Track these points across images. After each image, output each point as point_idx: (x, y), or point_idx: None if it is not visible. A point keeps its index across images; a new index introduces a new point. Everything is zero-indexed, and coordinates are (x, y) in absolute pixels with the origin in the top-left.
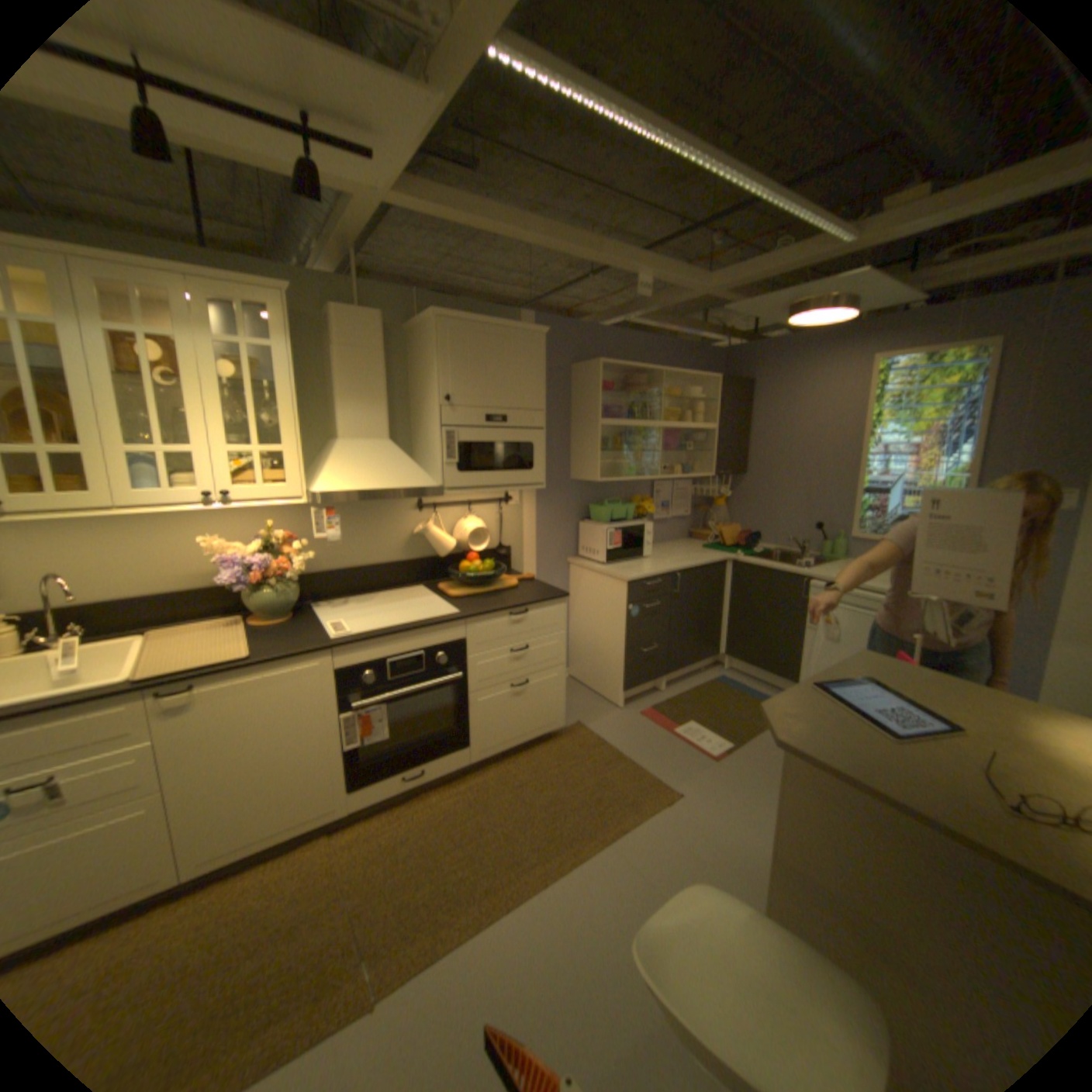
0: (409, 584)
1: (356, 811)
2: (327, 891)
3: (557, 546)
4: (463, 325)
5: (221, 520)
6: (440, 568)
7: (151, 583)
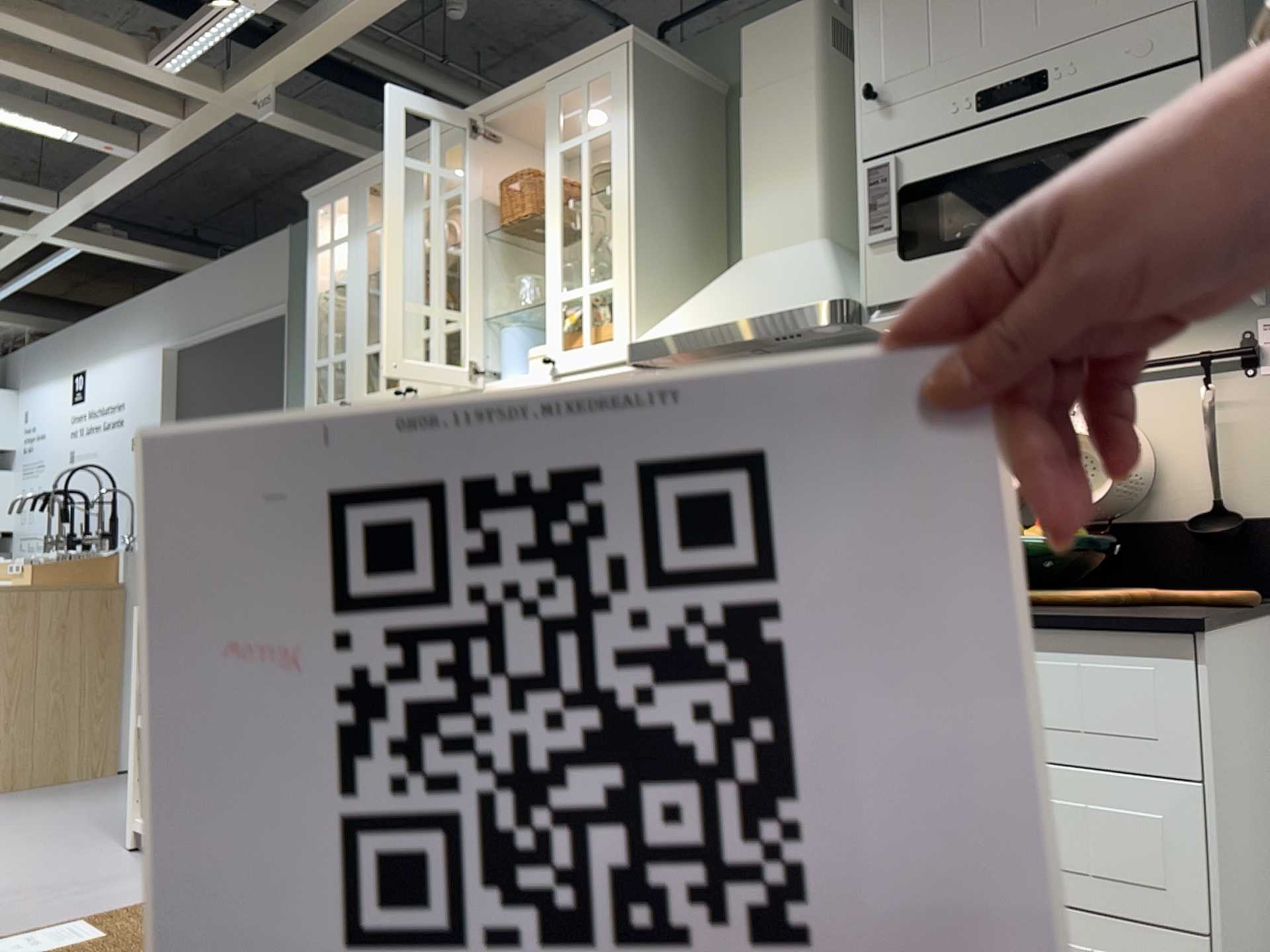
0: None
1: None
2: None
3: None
4: None
5: None
6: None
7: None
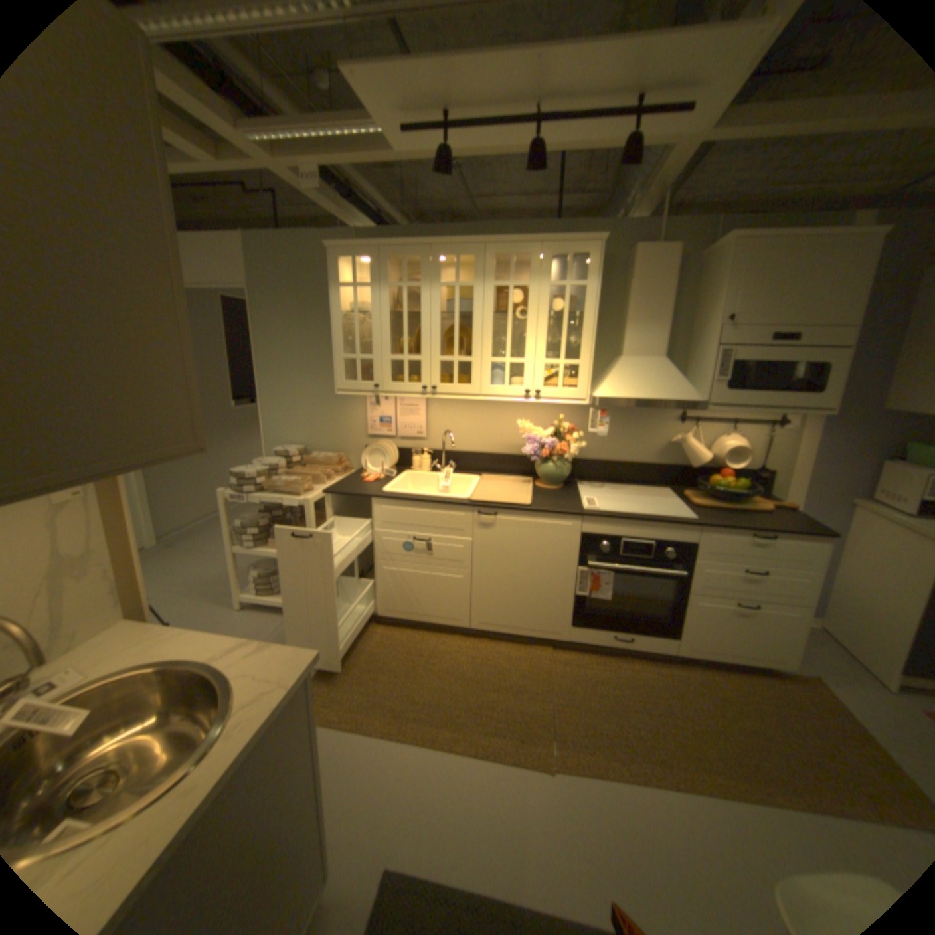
0: (658, 484)
1: (576, 642)
2: (545, 683)
3: (843, 482)
4: (767, 242)
5: (532, 411)
6: (689, 476)
7: (489, 446)
